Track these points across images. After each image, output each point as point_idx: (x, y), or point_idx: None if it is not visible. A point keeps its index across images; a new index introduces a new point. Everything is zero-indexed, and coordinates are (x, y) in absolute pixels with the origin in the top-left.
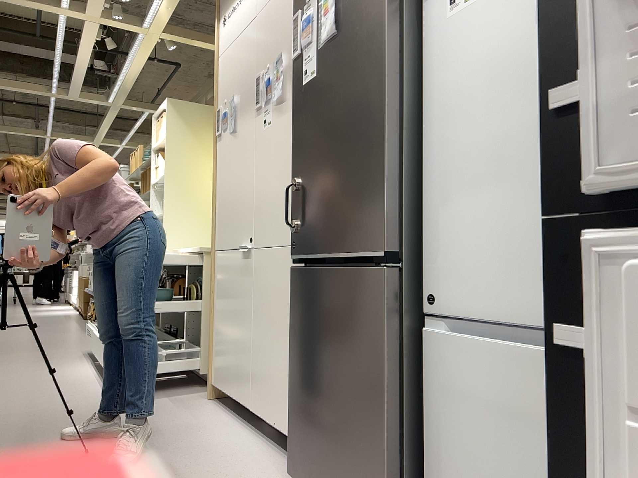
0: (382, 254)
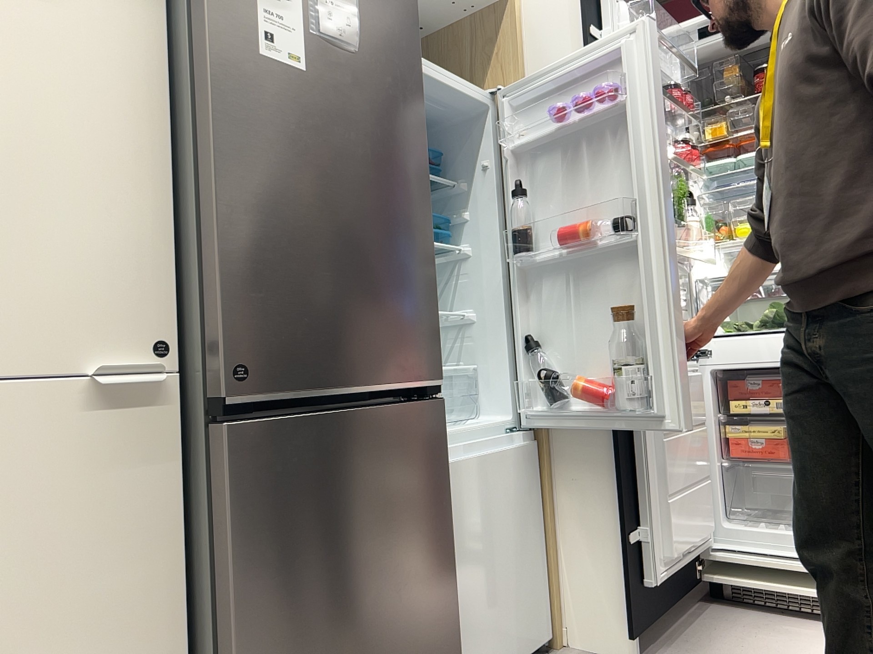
0: (435, 381)
